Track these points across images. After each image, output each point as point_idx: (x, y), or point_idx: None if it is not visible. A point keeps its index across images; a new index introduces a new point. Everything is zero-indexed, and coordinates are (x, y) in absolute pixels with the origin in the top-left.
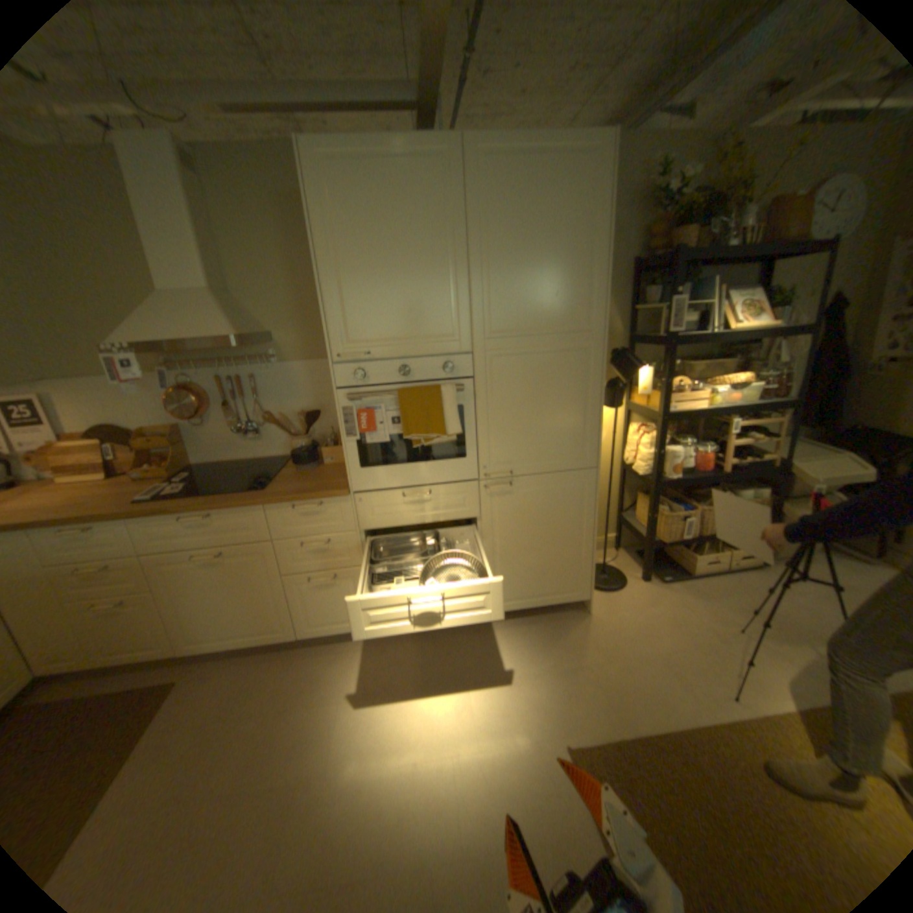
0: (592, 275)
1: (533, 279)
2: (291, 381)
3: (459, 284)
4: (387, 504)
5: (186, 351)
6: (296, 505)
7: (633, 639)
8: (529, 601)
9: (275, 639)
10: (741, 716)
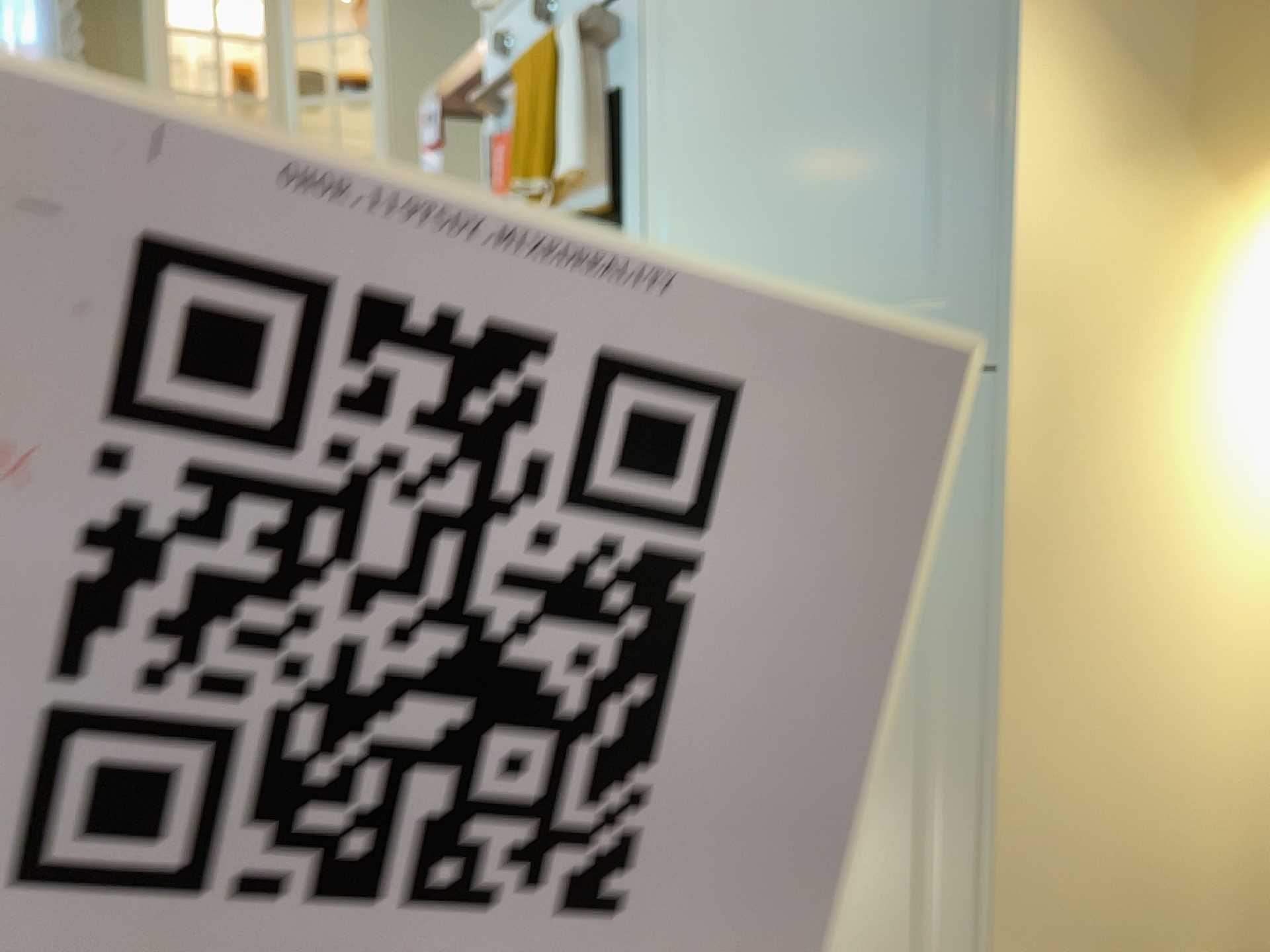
0: None
1: None
2: None
3: None
4: None
5: None
6: None
7: None
8: None
9: None
10: None
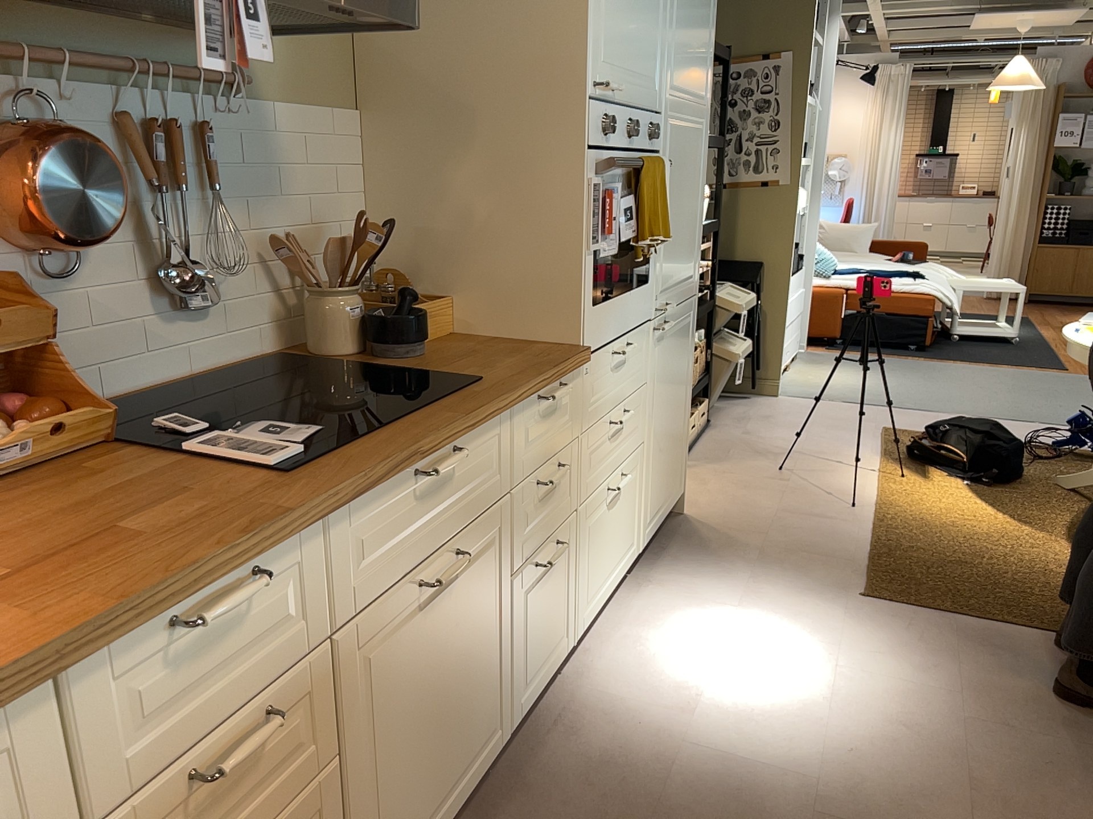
0: (711, 36)
1: (693, 24)
2: (273, 150)
3: (665, 6)
4: (602, 373)
5: (35, 8)
6: (540, 394)
7: (743, 510)
8: (661, 511)
9: (489, 752)
10: (866, 510)
